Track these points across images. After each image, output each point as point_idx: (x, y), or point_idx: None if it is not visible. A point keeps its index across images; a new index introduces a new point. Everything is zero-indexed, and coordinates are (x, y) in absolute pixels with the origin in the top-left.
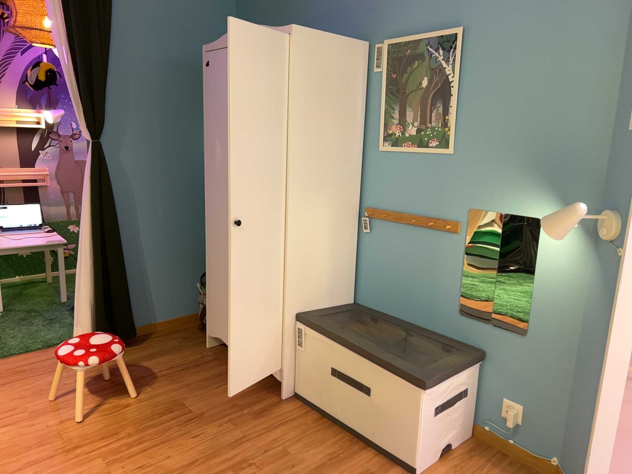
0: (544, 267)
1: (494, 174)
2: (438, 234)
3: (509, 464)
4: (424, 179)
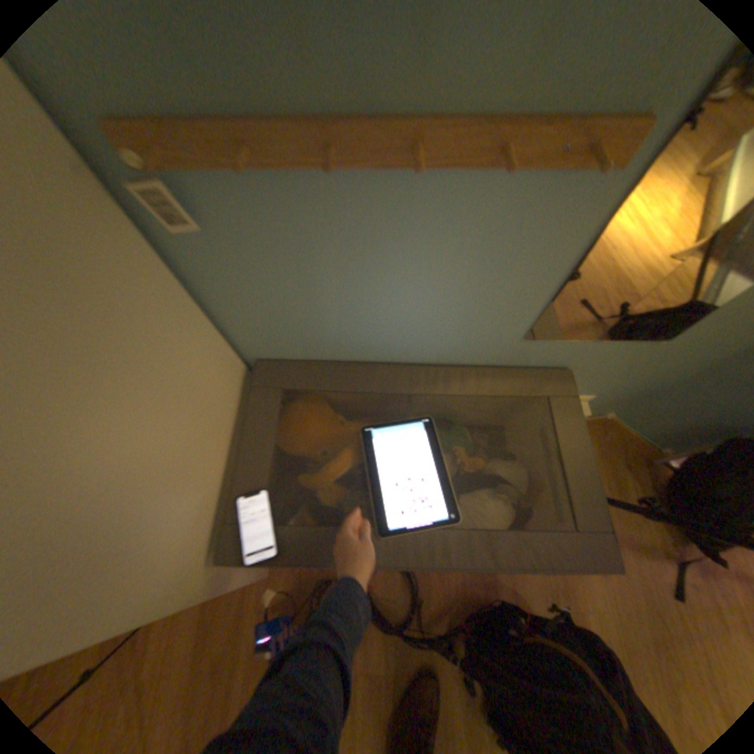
0: None
1: None
2: (518, 184)
3: None
4: None
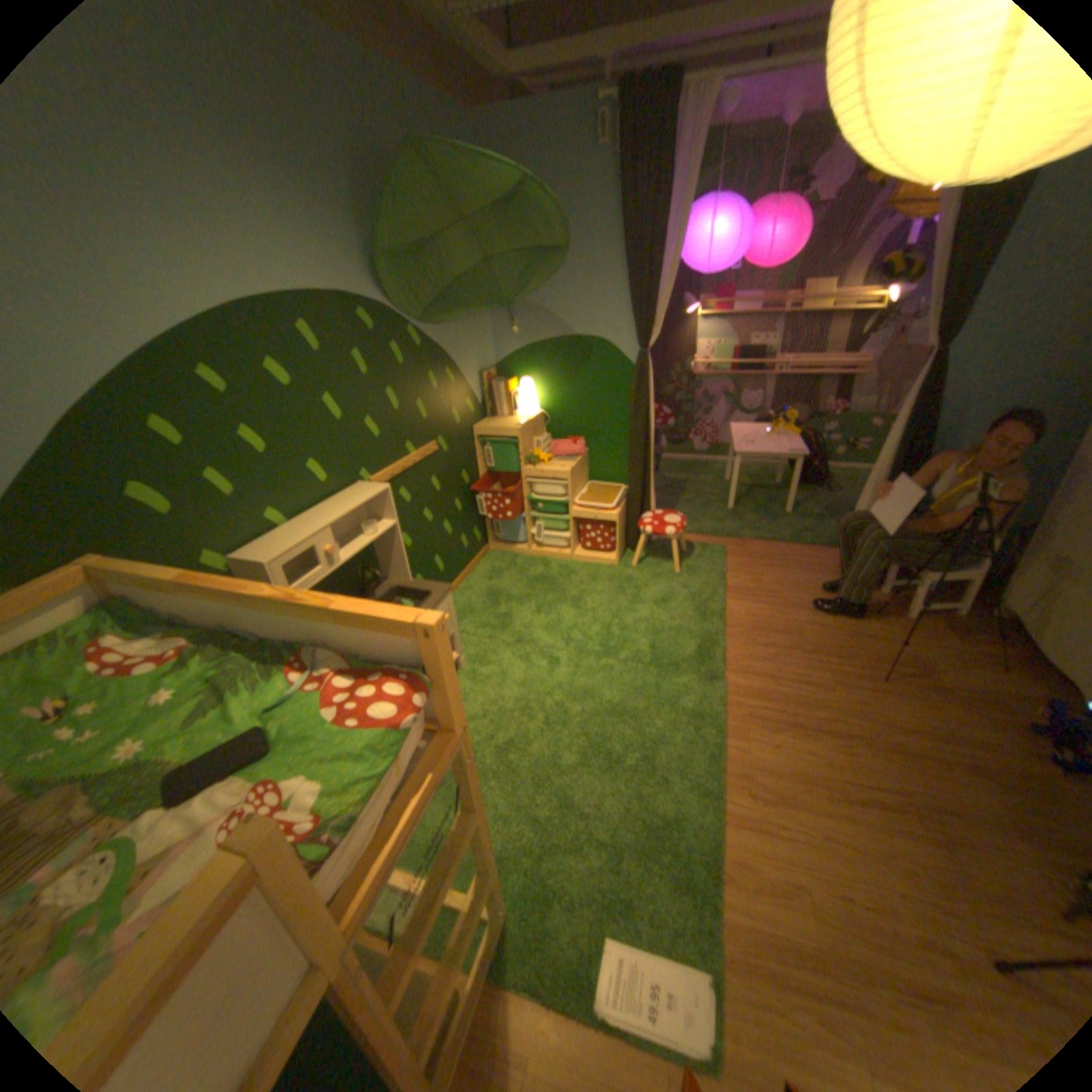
0: None
1: None
2: None
3: None
4: None
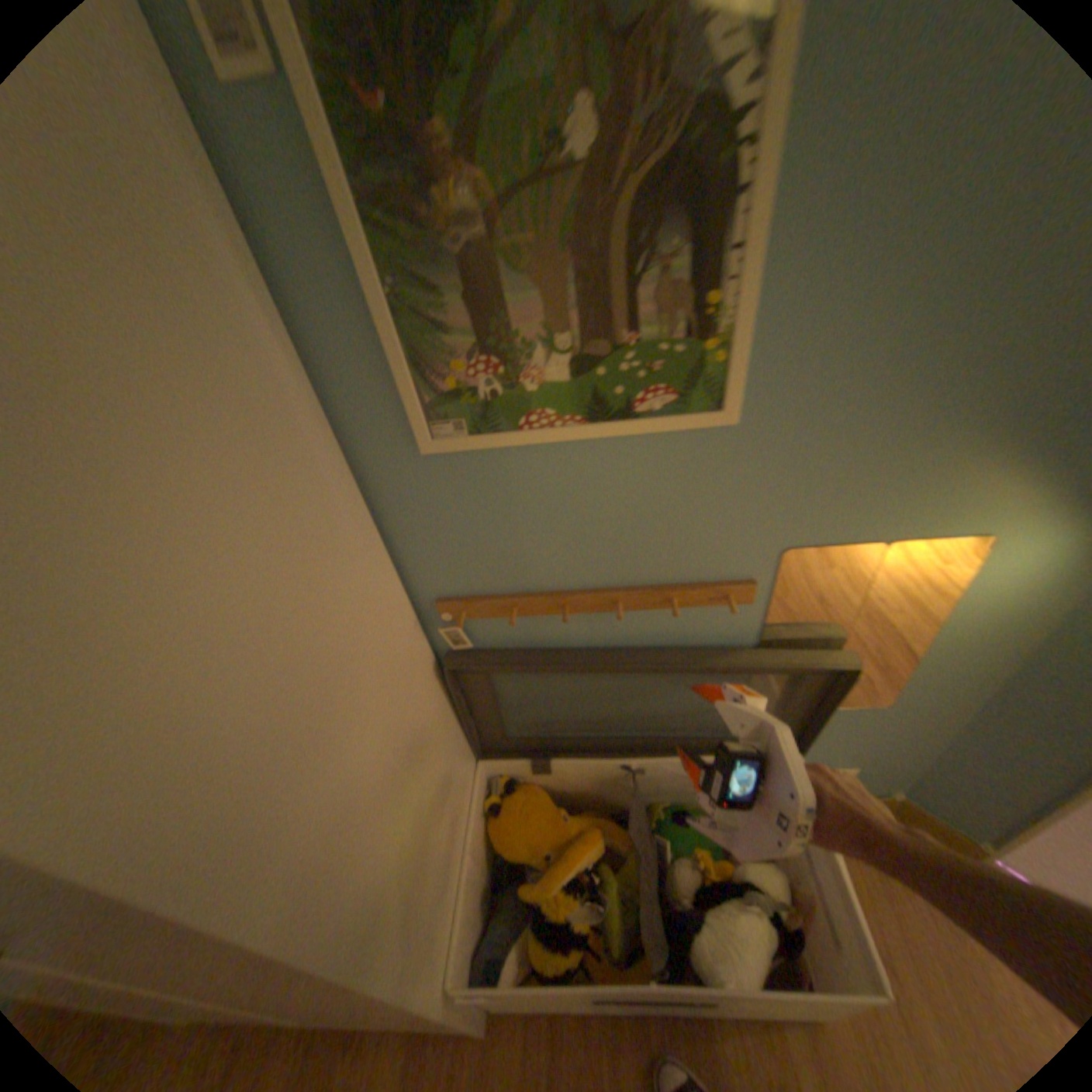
0: (972, 614)
1: (888, 455)
2: (689, 610)
3: None
4: (628, 504)
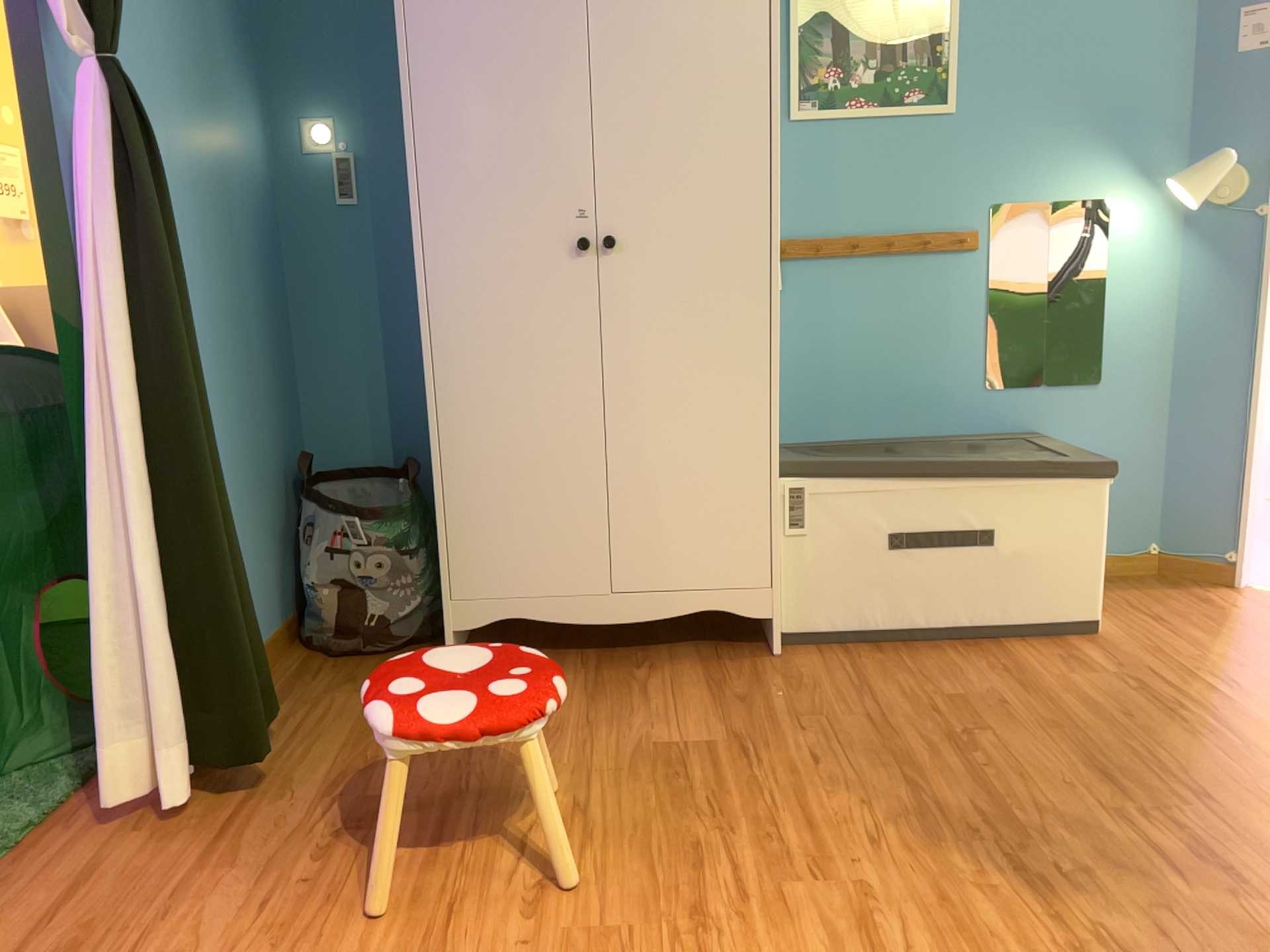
0: (1119, 271)
1: (1031, 140)
2: (934, 261)
3: (1109, 583)
4: (896, 166)
